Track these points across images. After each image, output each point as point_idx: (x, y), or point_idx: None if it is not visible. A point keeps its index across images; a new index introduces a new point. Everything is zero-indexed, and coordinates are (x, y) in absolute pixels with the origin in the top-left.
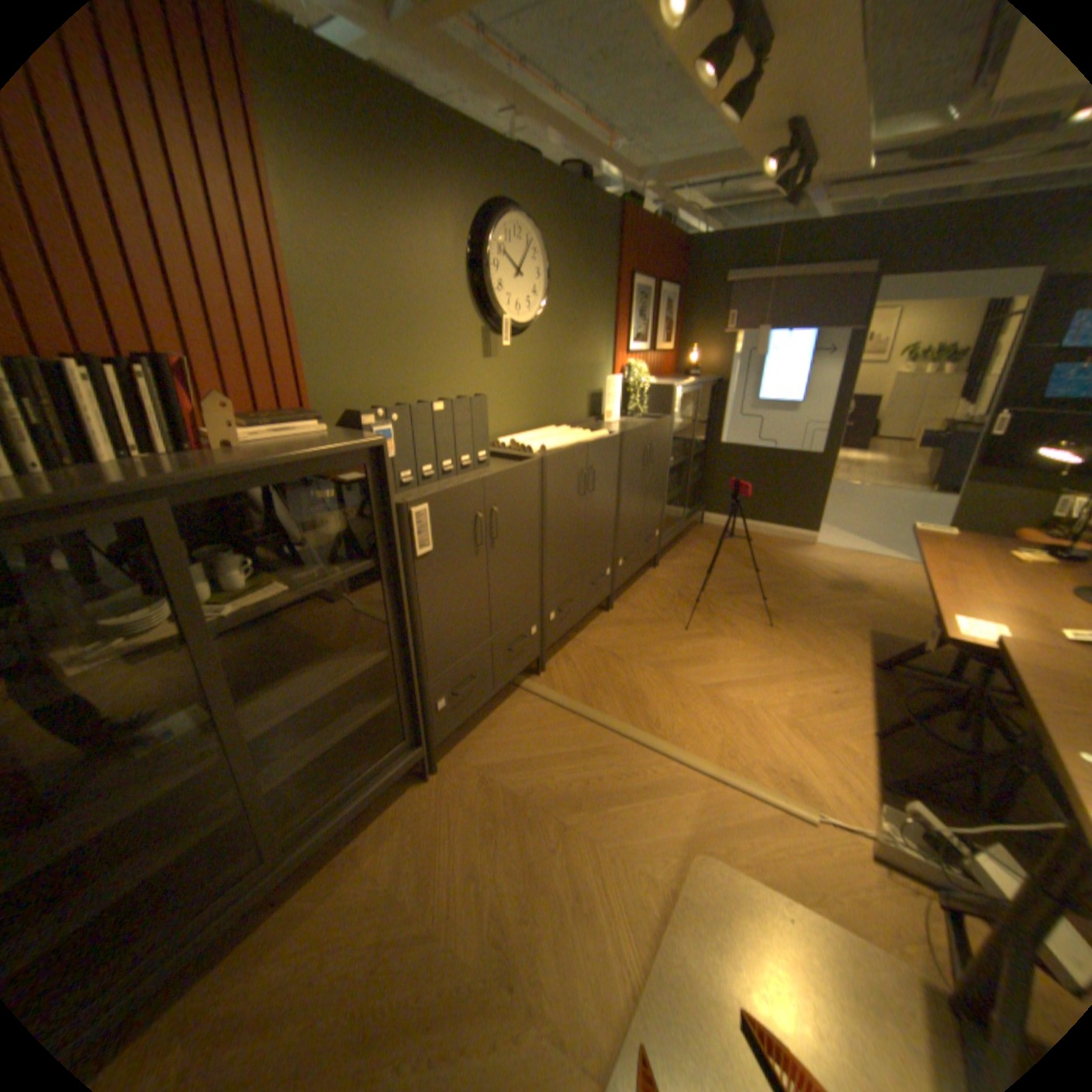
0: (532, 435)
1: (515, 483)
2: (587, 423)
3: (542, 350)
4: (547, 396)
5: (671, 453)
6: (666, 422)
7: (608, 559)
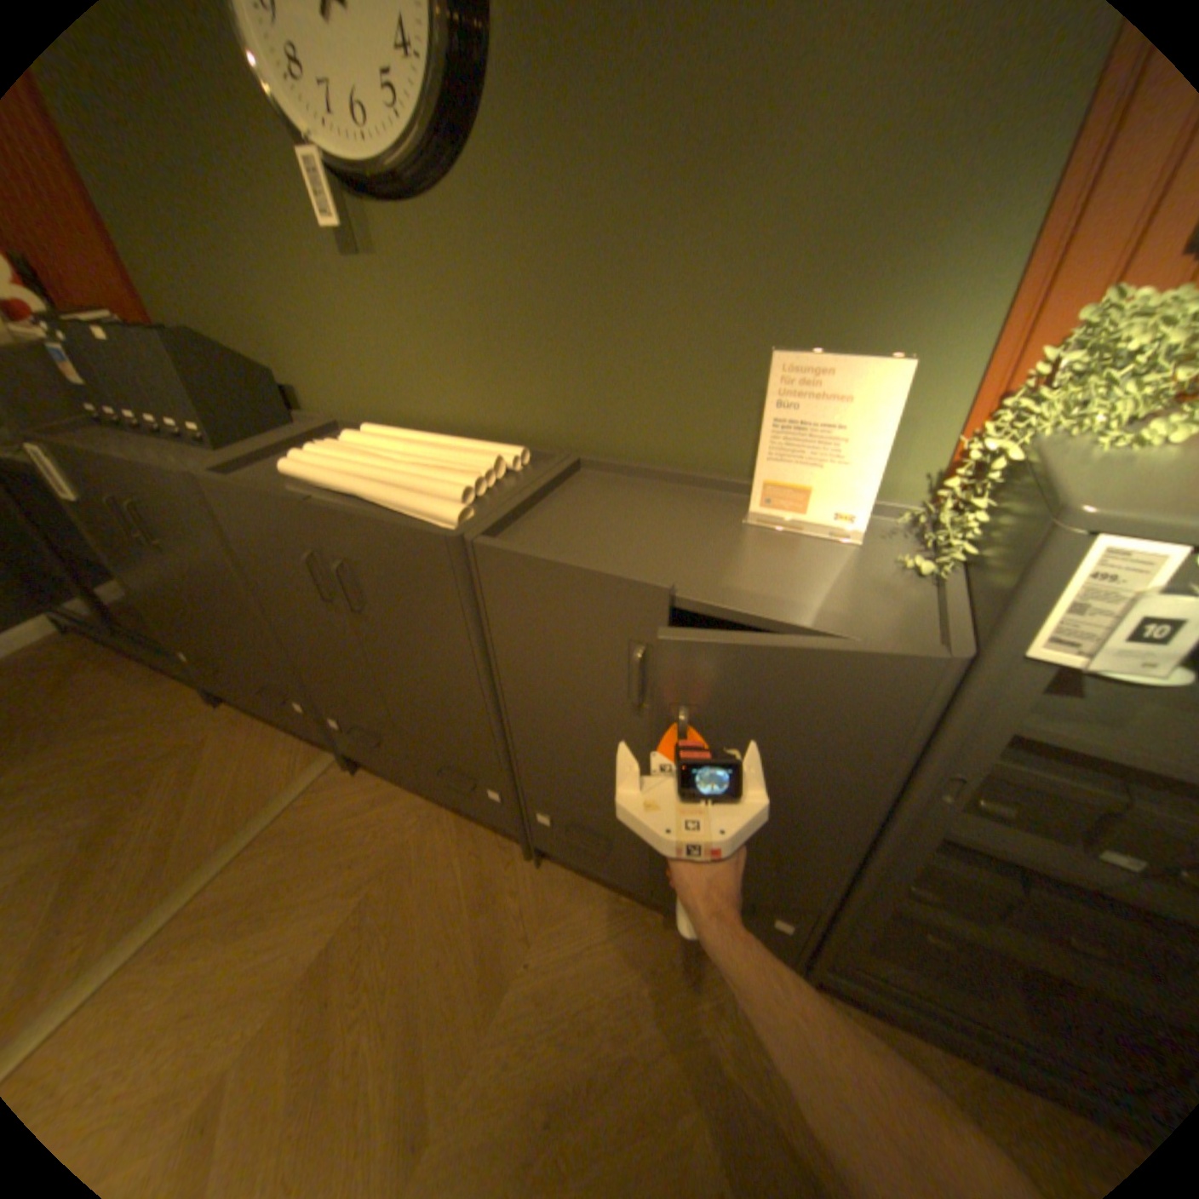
0: (385, 439)
1: (148, 486)
2: (697, 486)
3: (512, 234)
4: (546, 366)
5: (961, 801)
6: (871, 651)
7: (487, 776)
